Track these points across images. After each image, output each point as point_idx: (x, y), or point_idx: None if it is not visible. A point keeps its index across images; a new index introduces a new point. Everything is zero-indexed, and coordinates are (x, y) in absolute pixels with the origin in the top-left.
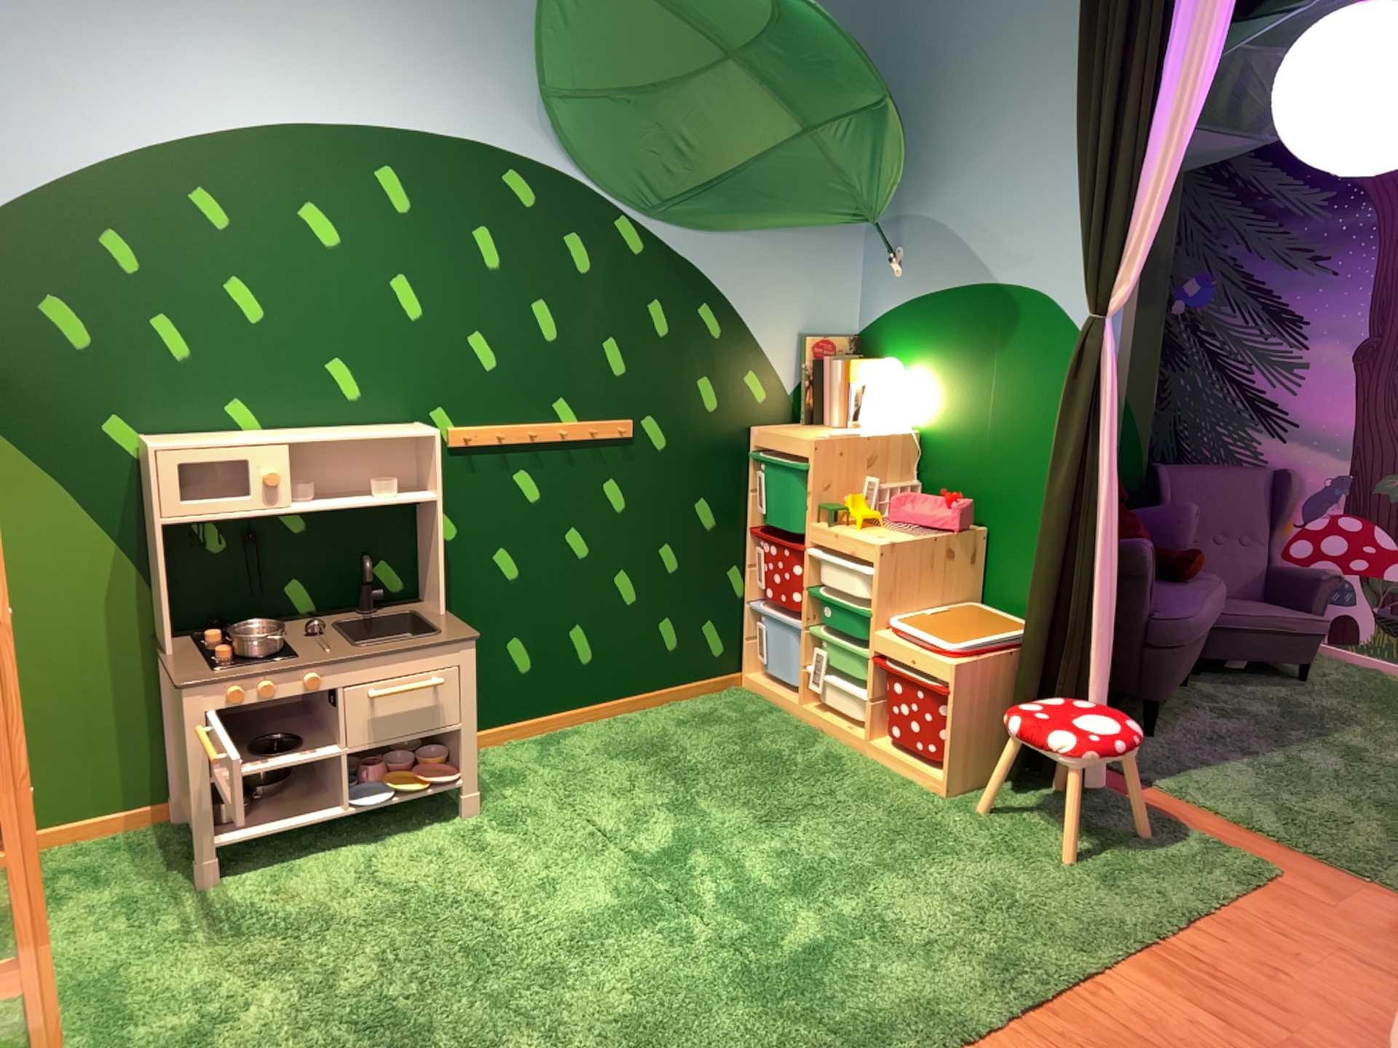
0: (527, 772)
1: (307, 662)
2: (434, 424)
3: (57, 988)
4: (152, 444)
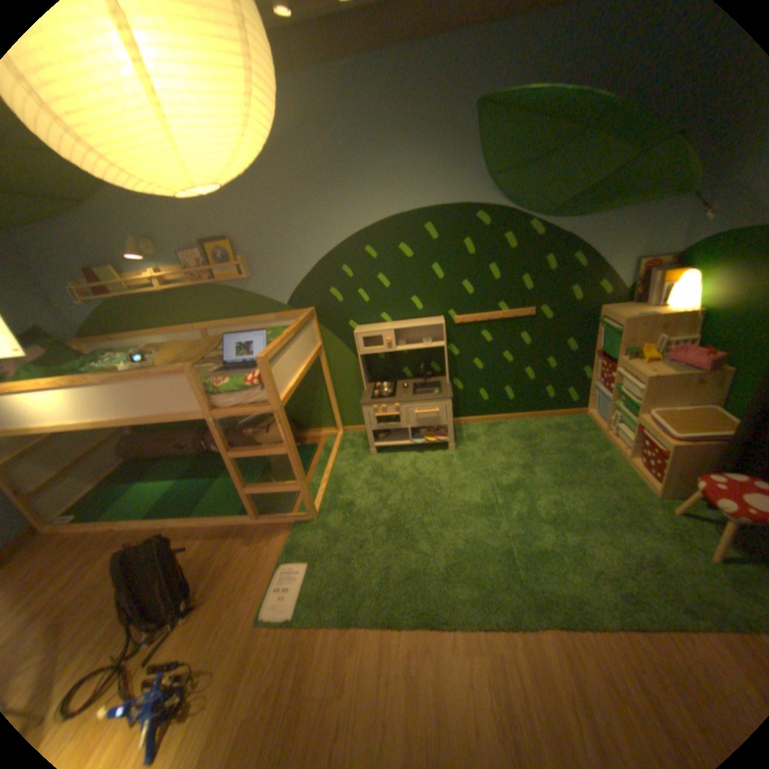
0: (479, 437)
1: (395, 401)
2: (448, 316)
3: (331, 477)
4: (355, 332)
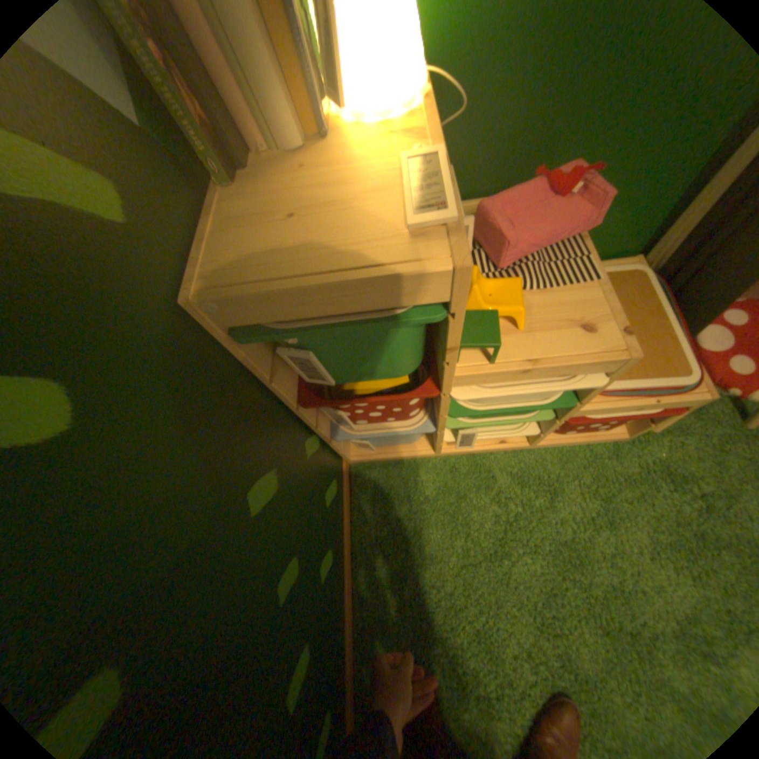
0: None
1: None
2: None
3: None
4: None
